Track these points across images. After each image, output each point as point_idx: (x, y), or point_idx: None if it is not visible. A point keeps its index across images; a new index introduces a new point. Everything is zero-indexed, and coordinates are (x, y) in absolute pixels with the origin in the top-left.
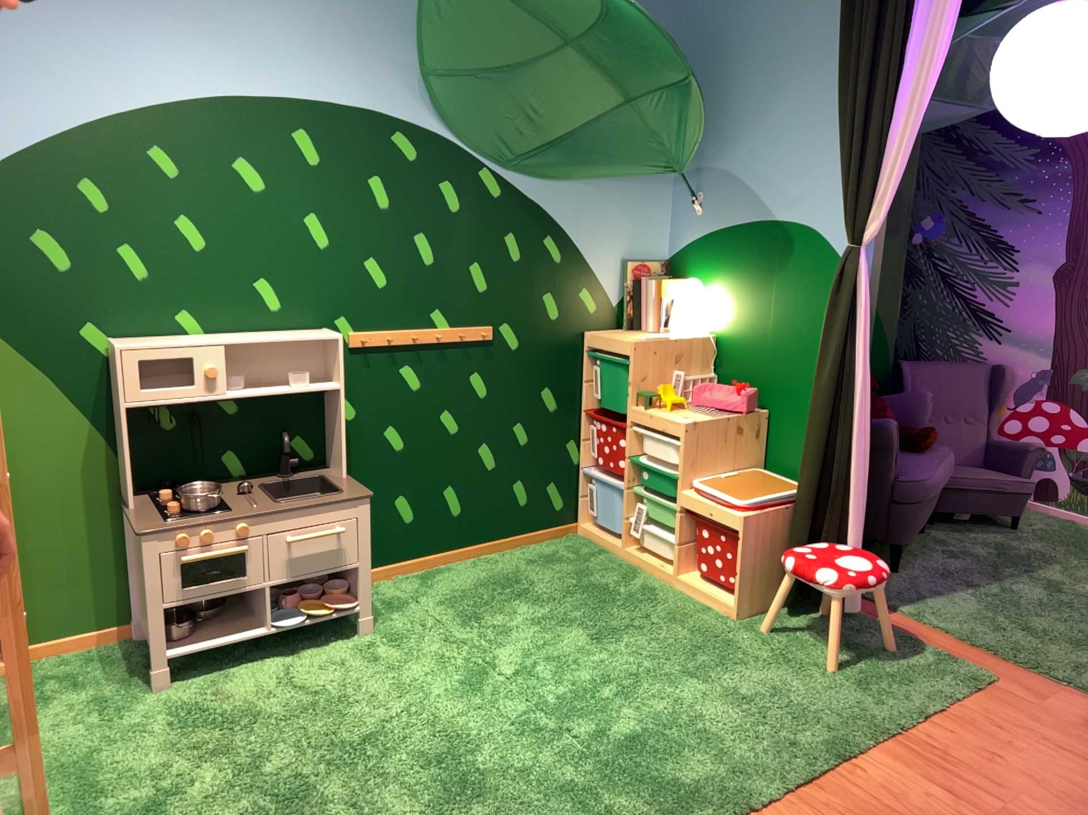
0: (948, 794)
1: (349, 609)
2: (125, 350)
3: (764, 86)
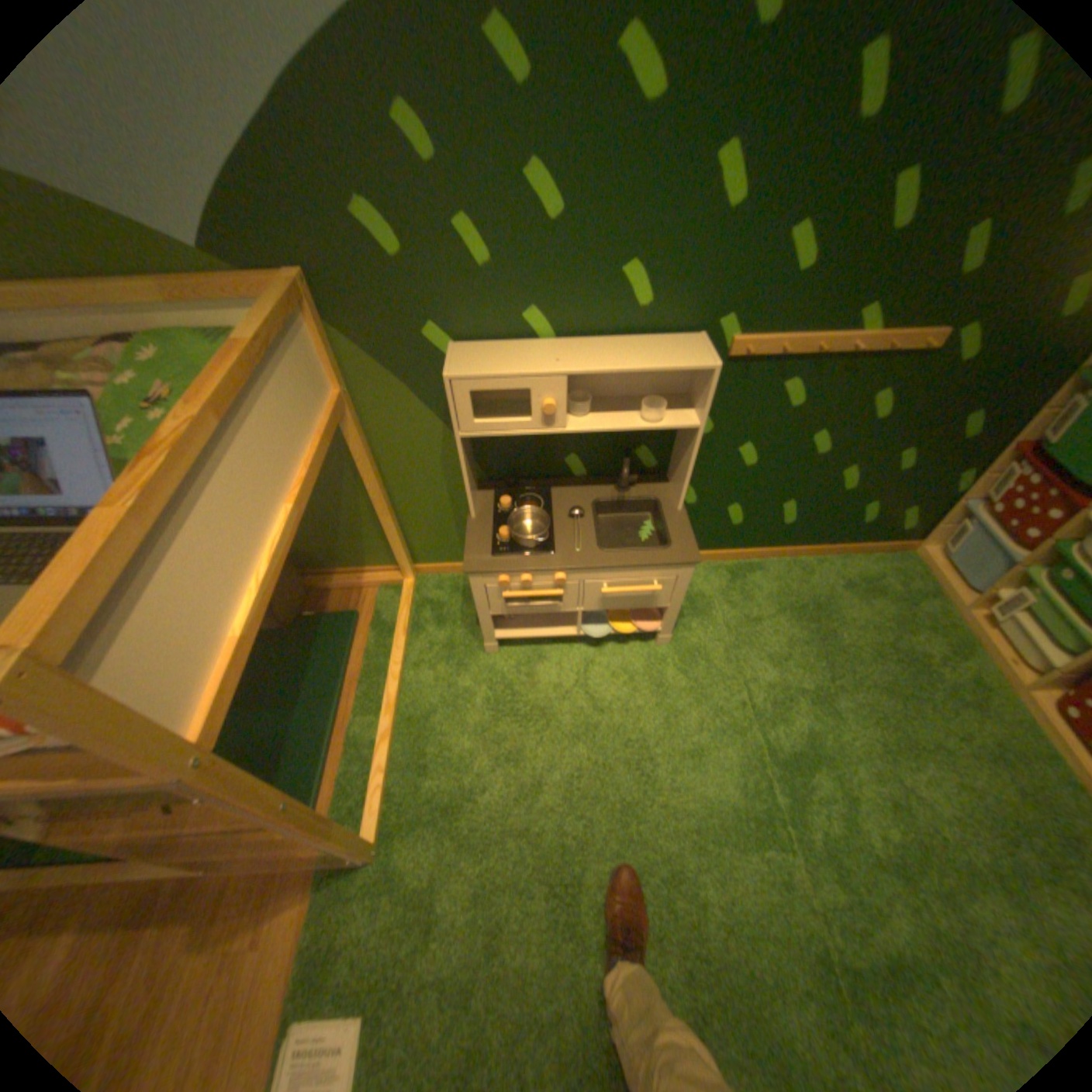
0: None
1: (651, 632)
2: (454, 381)
3: None
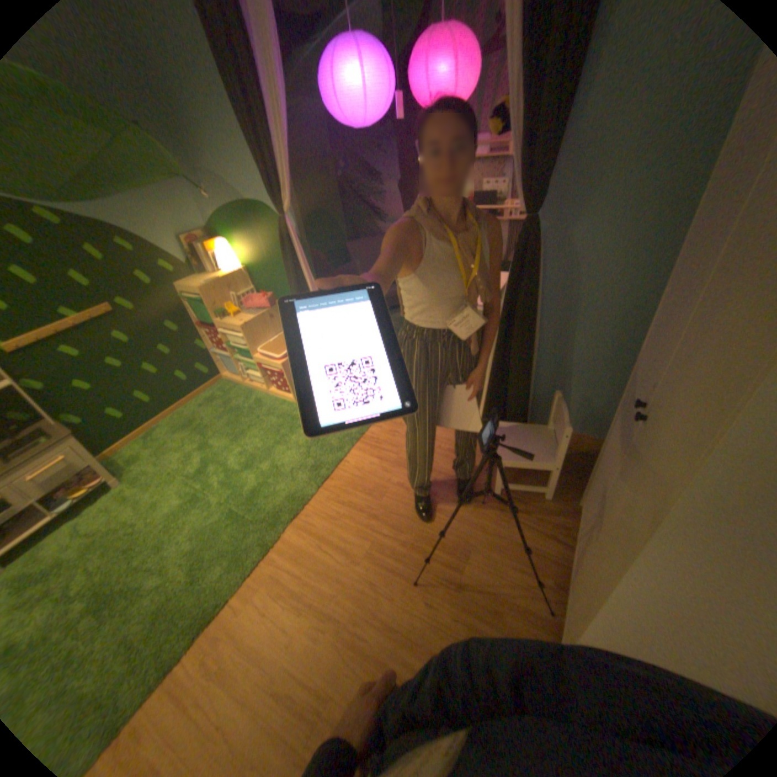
0: (377, 461)
1: (97, 484)
2: None
3: (203, 111)
